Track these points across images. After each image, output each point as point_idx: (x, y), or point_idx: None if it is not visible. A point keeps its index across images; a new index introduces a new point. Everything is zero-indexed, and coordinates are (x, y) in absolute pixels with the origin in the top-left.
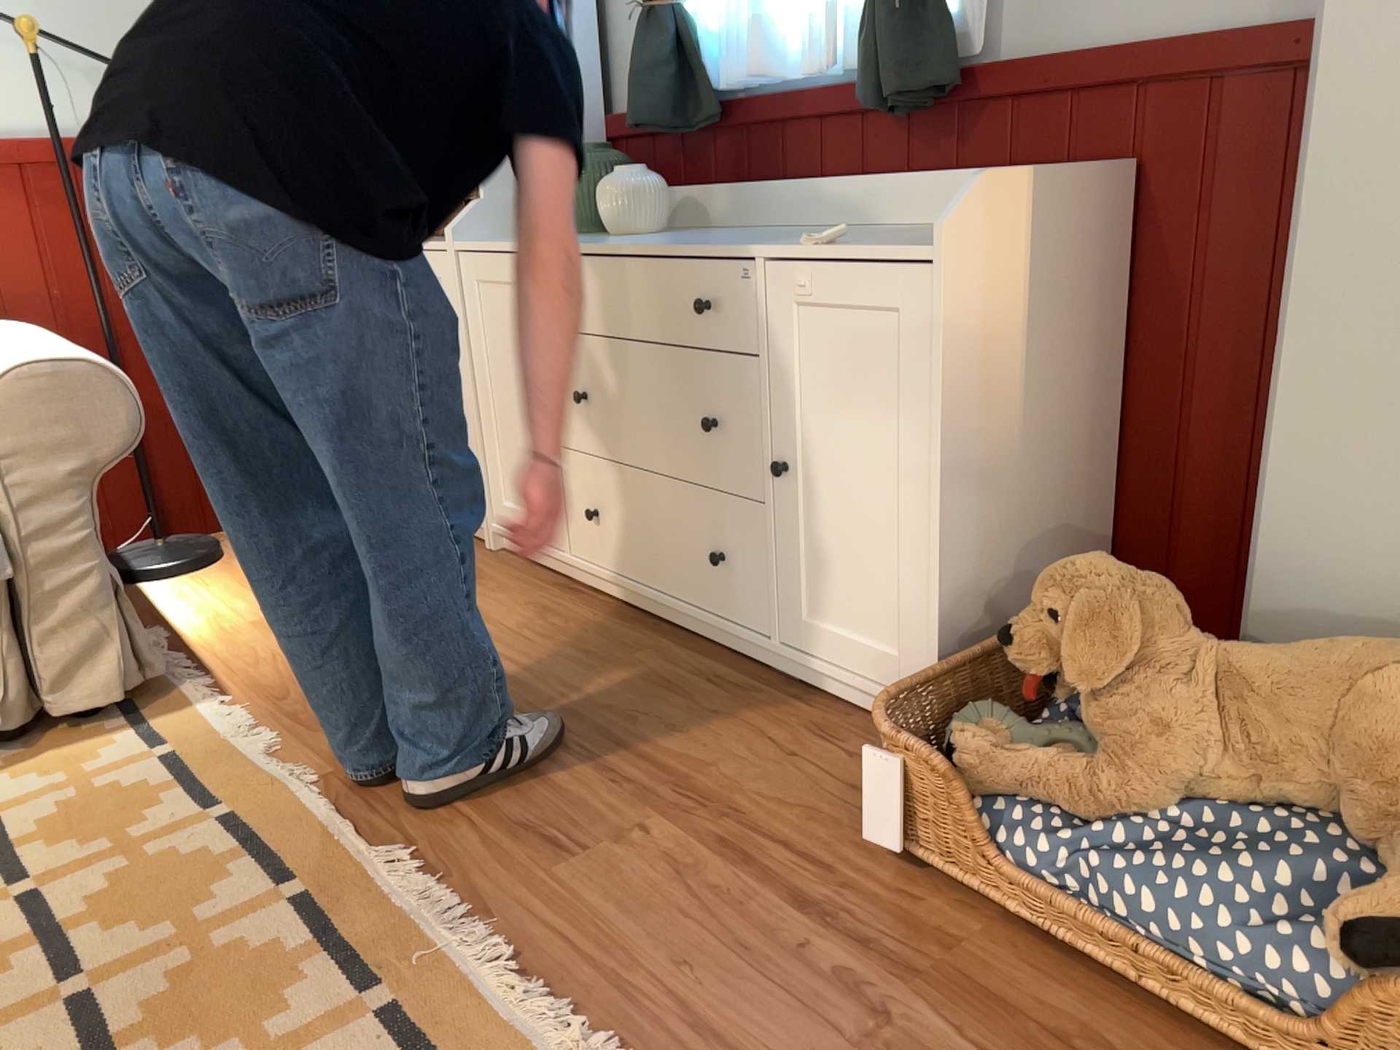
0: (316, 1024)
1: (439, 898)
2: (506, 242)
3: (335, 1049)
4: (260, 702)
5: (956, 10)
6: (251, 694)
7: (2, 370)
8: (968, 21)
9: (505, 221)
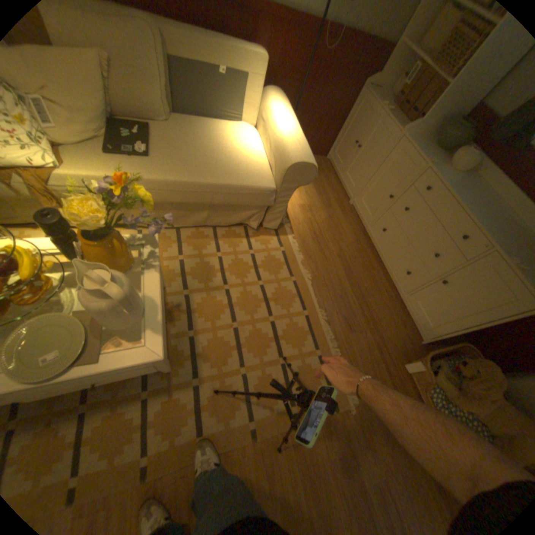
0: (309, 354)
1: (329, 331)
2: (420, 141)
3: (312, 362)
4: (299, 241)
5: None
6: (297, 237)
7: (293, 157)
8: None
9: (423, 130)
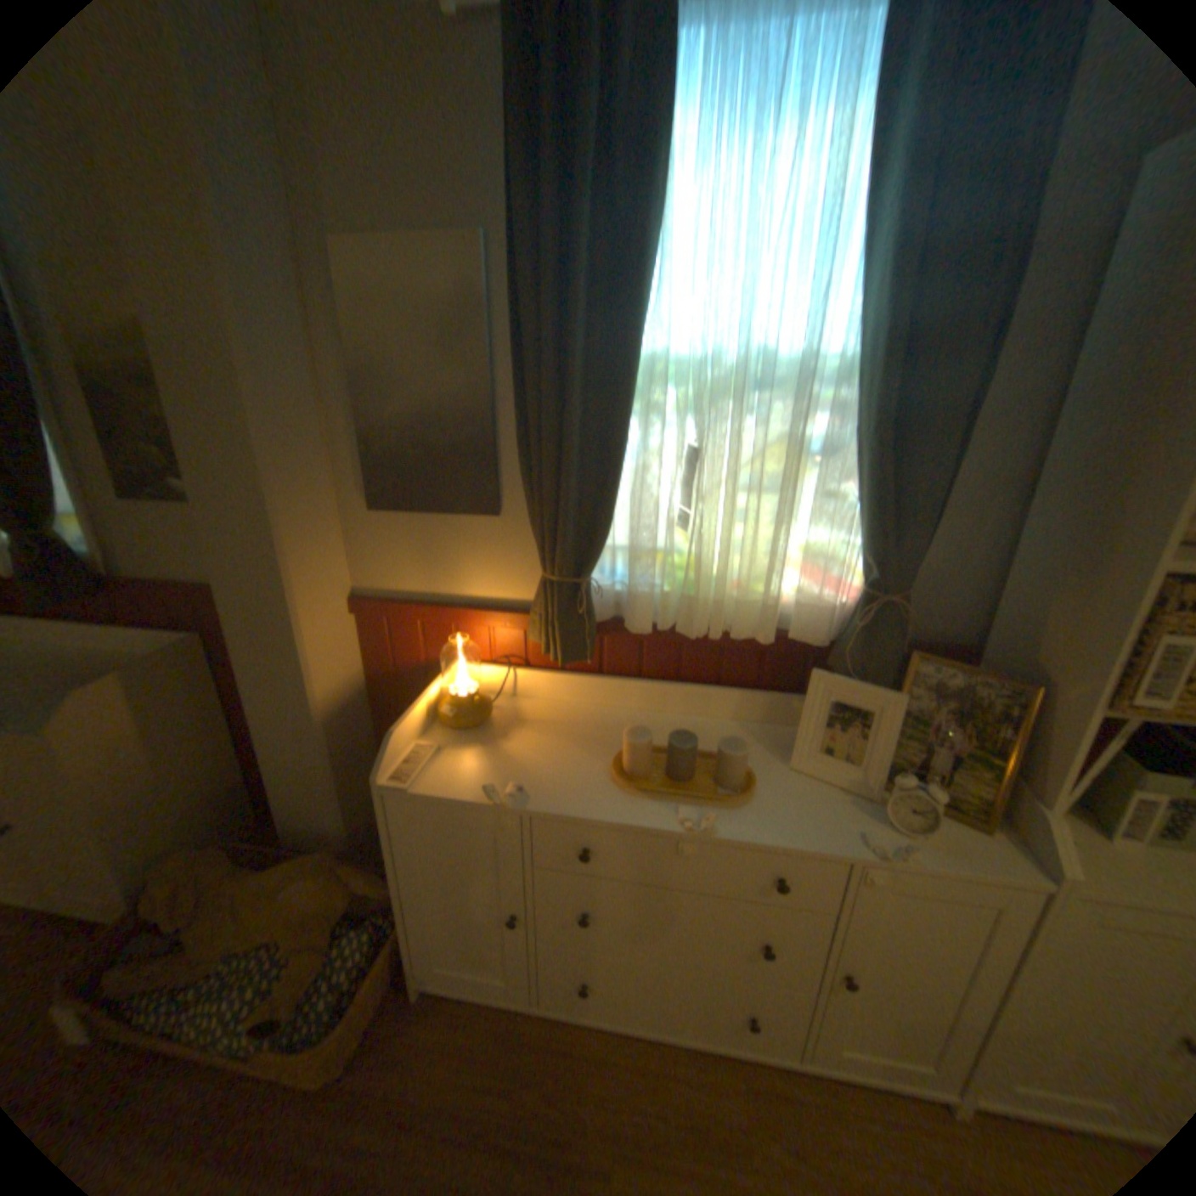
0: None
1: None
2: None
3: None
4: None
5: (88, 550)
6: None
7: None
8: (96, 558)
9: None
